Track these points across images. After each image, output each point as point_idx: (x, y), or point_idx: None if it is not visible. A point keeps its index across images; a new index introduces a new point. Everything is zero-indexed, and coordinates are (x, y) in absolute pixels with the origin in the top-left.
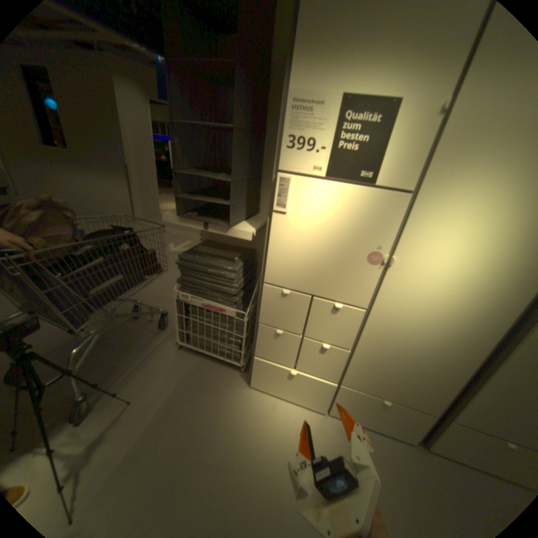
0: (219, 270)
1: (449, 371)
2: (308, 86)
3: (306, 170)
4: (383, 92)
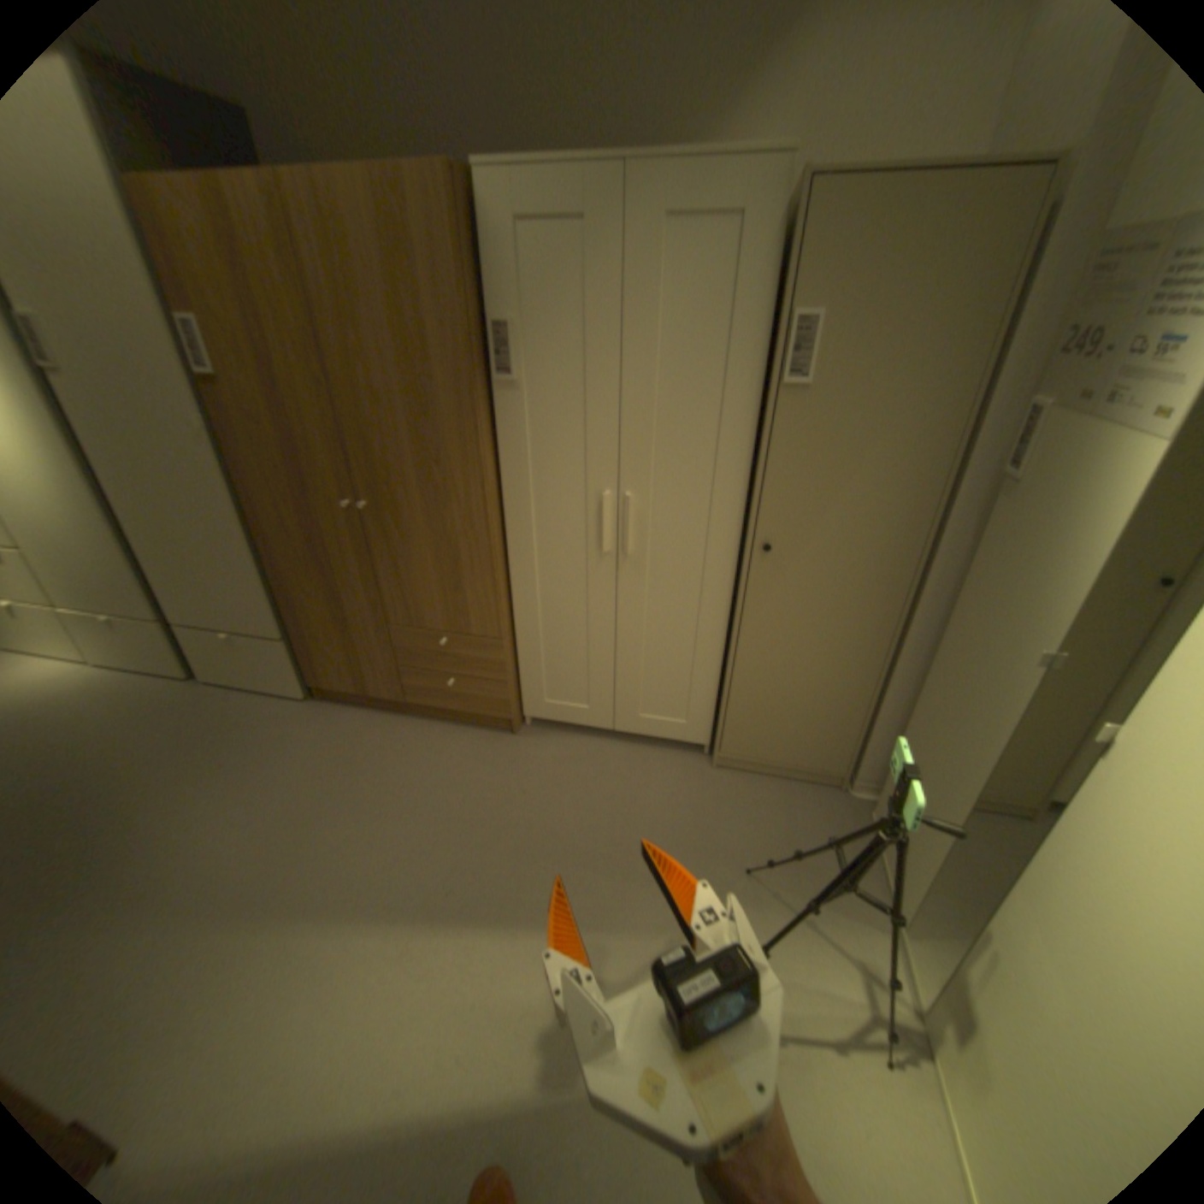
0: None
1: (95, 546)
2: None
3: None
4: None
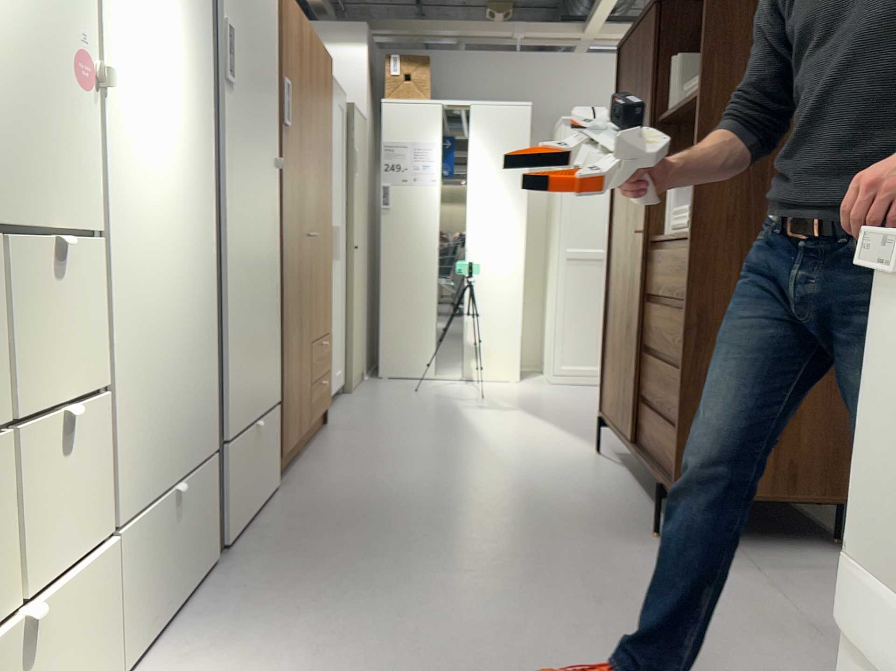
0: None
1: (200, 330)
2: None
3: None
4: None
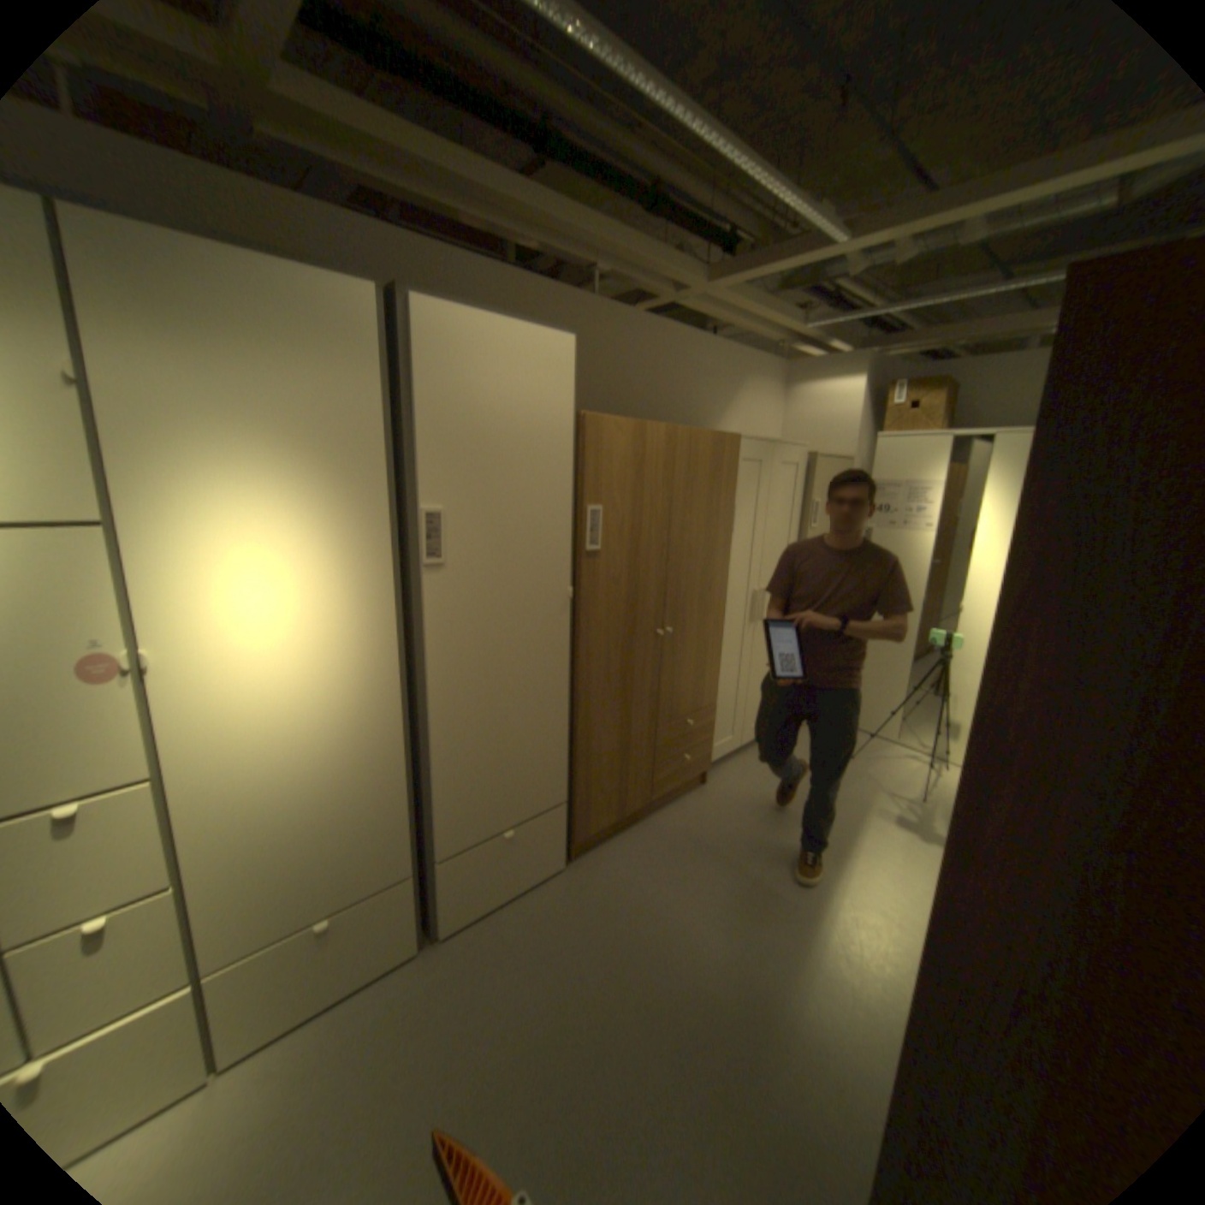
0: None
1: (373, 792)
2: None
3: None
4: None
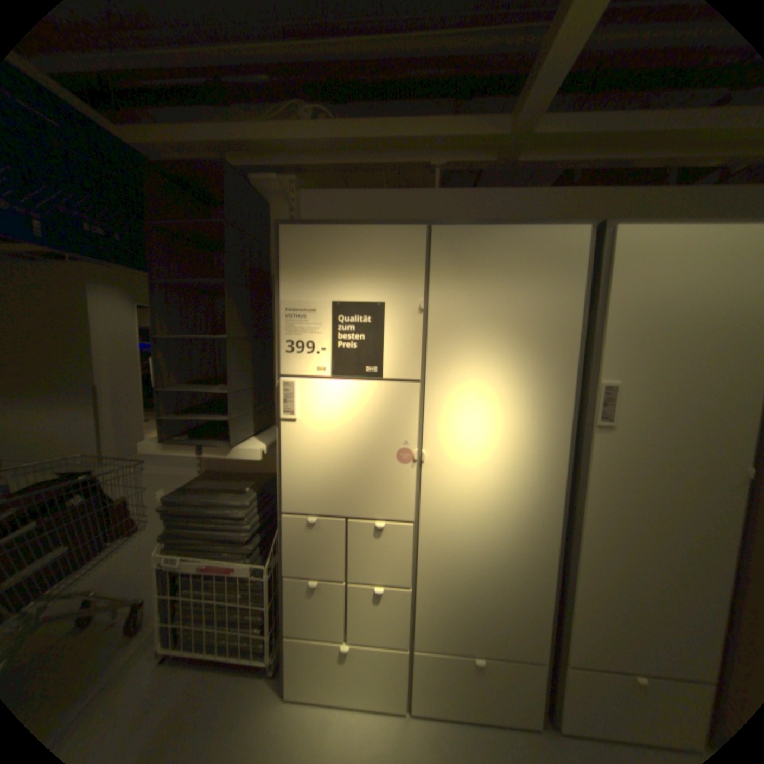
0: (221, 508)
1: (531, 585)
2: (299, 297)
3: (311, 372)
4: (367, 299)
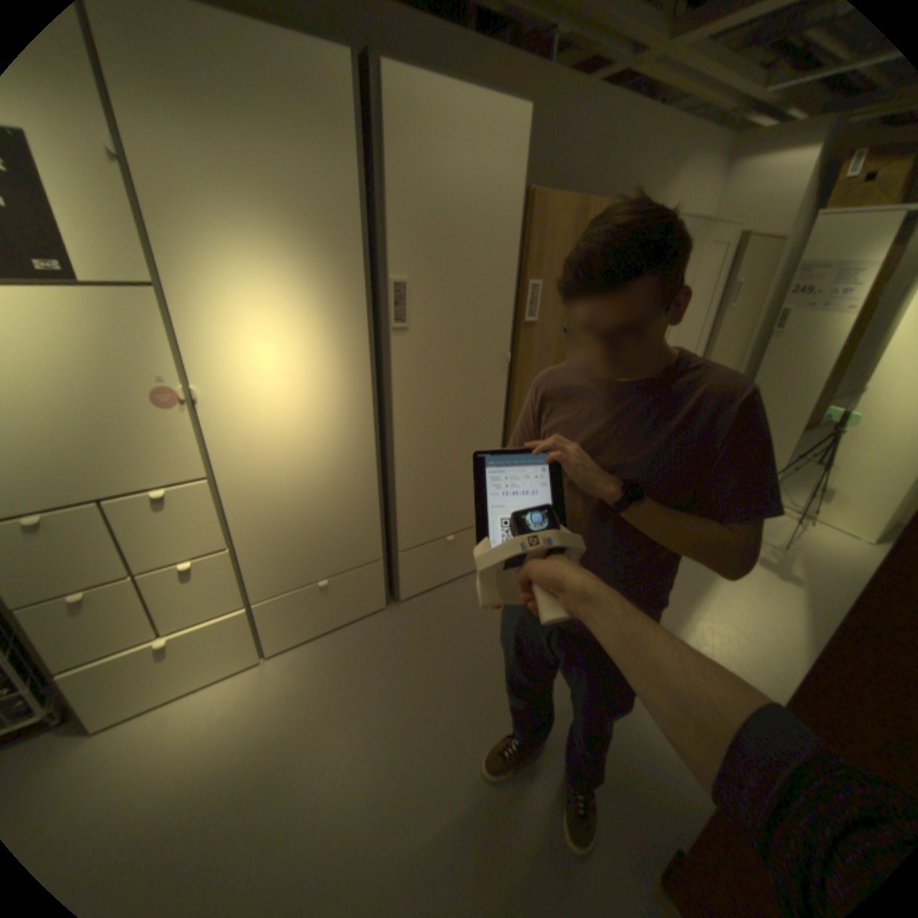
0: None
1: (355, 500)
2: None
3: None
4: None
